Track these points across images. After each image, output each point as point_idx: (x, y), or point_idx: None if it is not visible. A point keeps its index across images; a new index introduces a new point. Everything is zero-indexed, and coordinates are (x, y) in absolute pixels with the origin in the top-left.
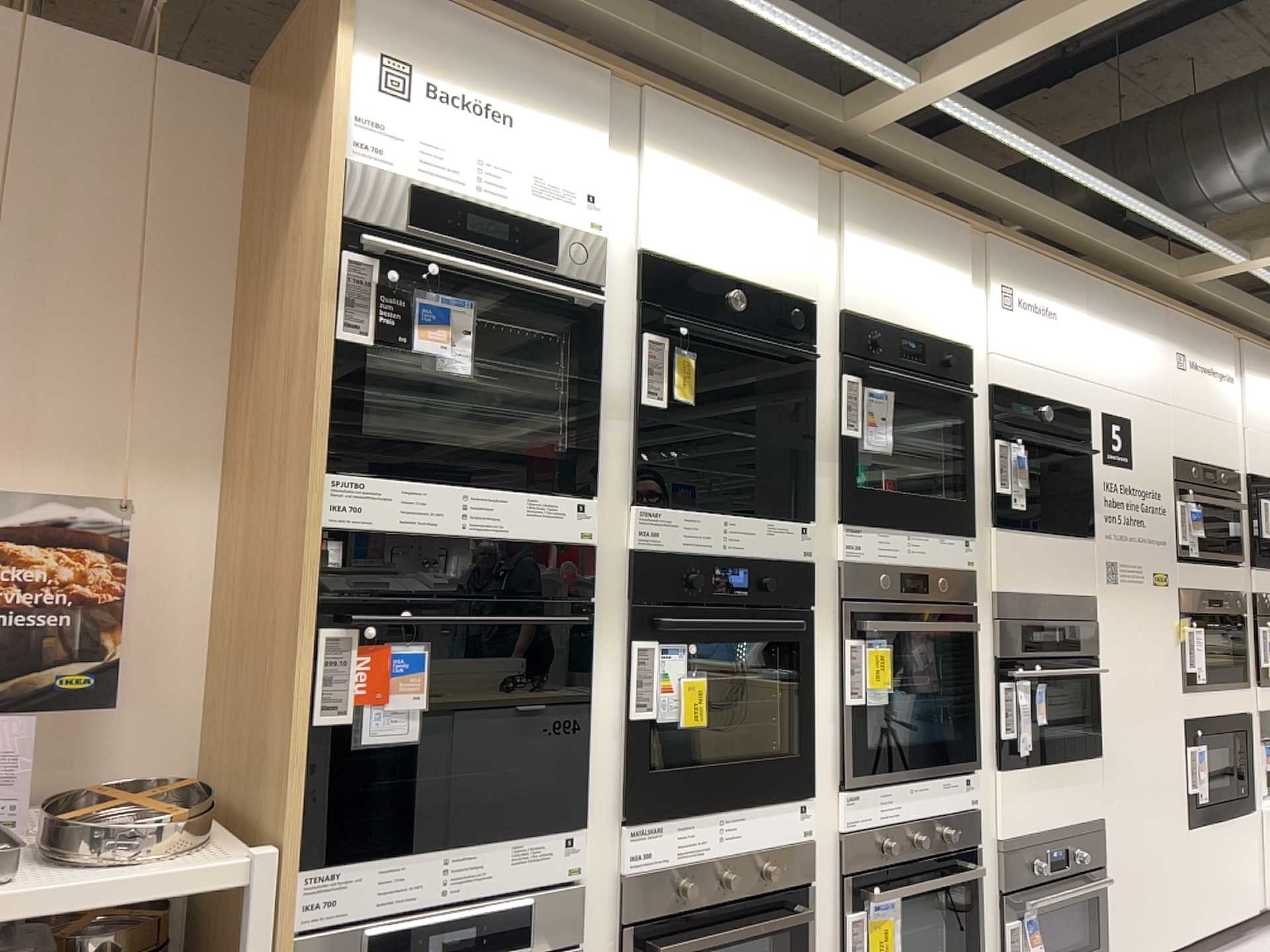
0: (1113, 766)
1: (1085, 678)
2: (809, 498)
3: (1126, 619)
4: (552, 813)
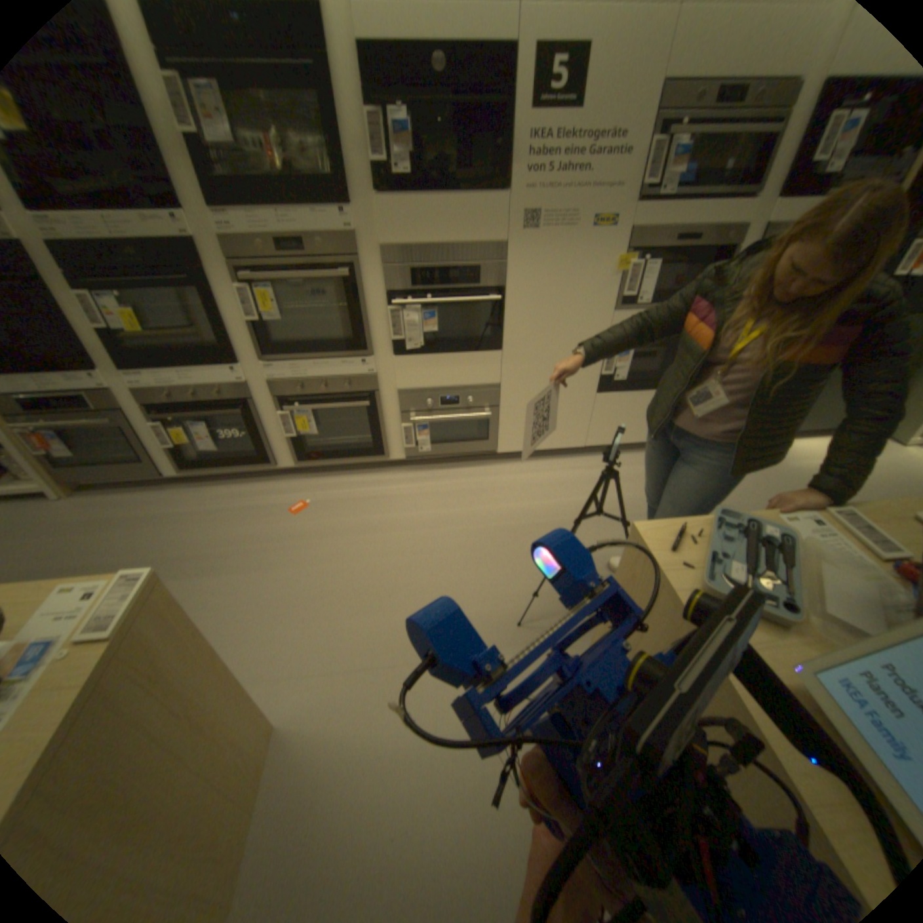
0: (514, 359)
1: (489, 304)
2: (171, 193)
3: (547, 260)
4: (76, 367)
